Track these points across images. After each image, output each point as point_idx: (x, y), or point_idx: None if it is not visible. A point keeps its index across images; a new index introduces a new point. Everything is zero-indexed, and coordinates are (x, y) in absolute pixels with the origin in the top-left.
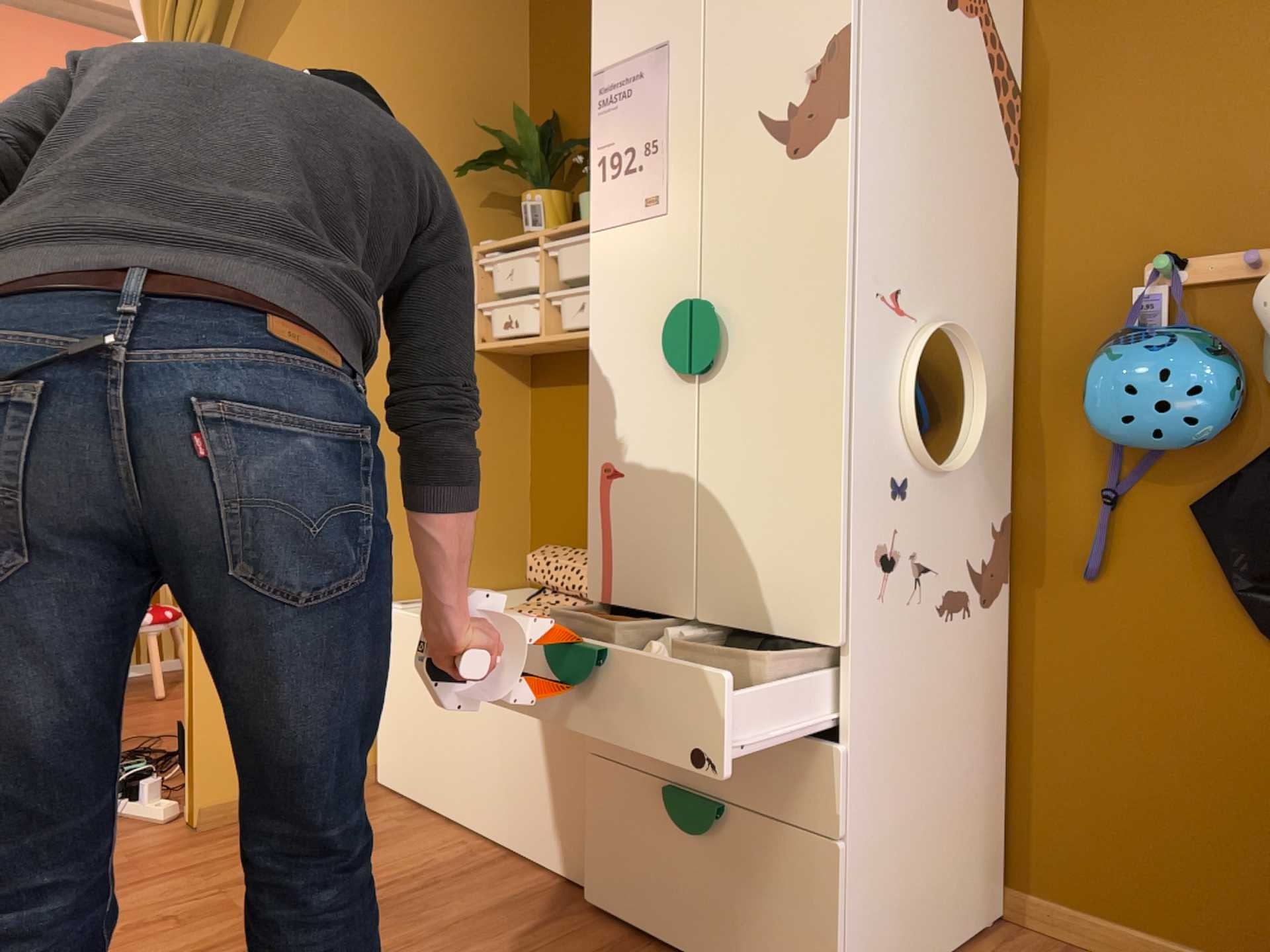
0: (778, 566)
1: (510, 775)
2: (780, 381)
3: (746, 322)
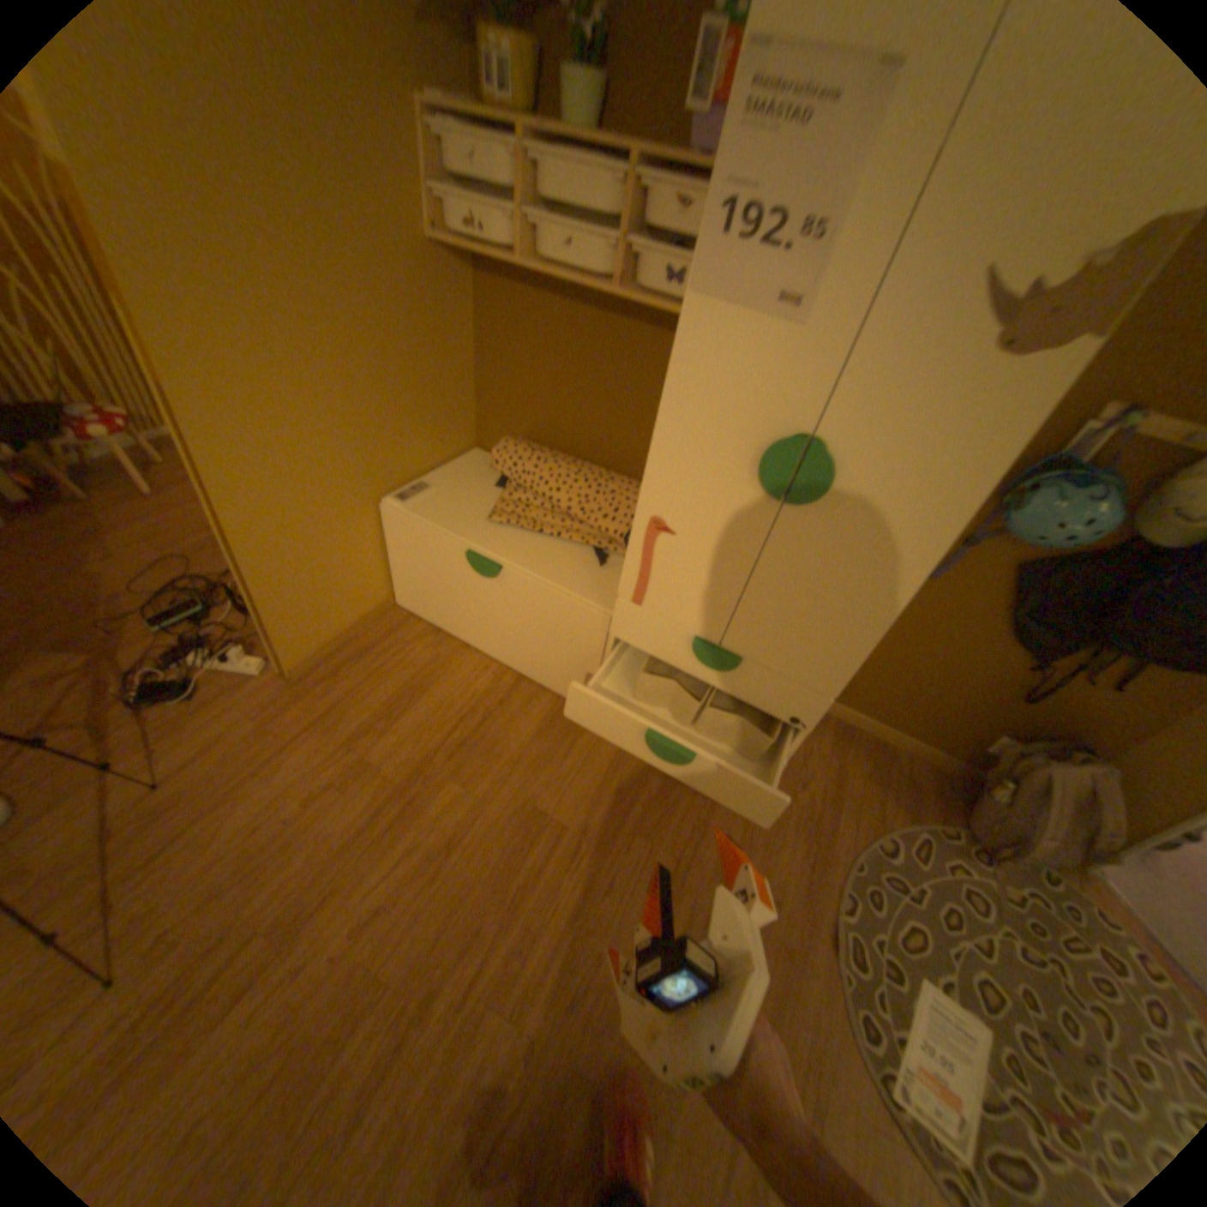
0: (804, 647)
1: (523, 643)
2: (867, 542)
3: (855, 482)
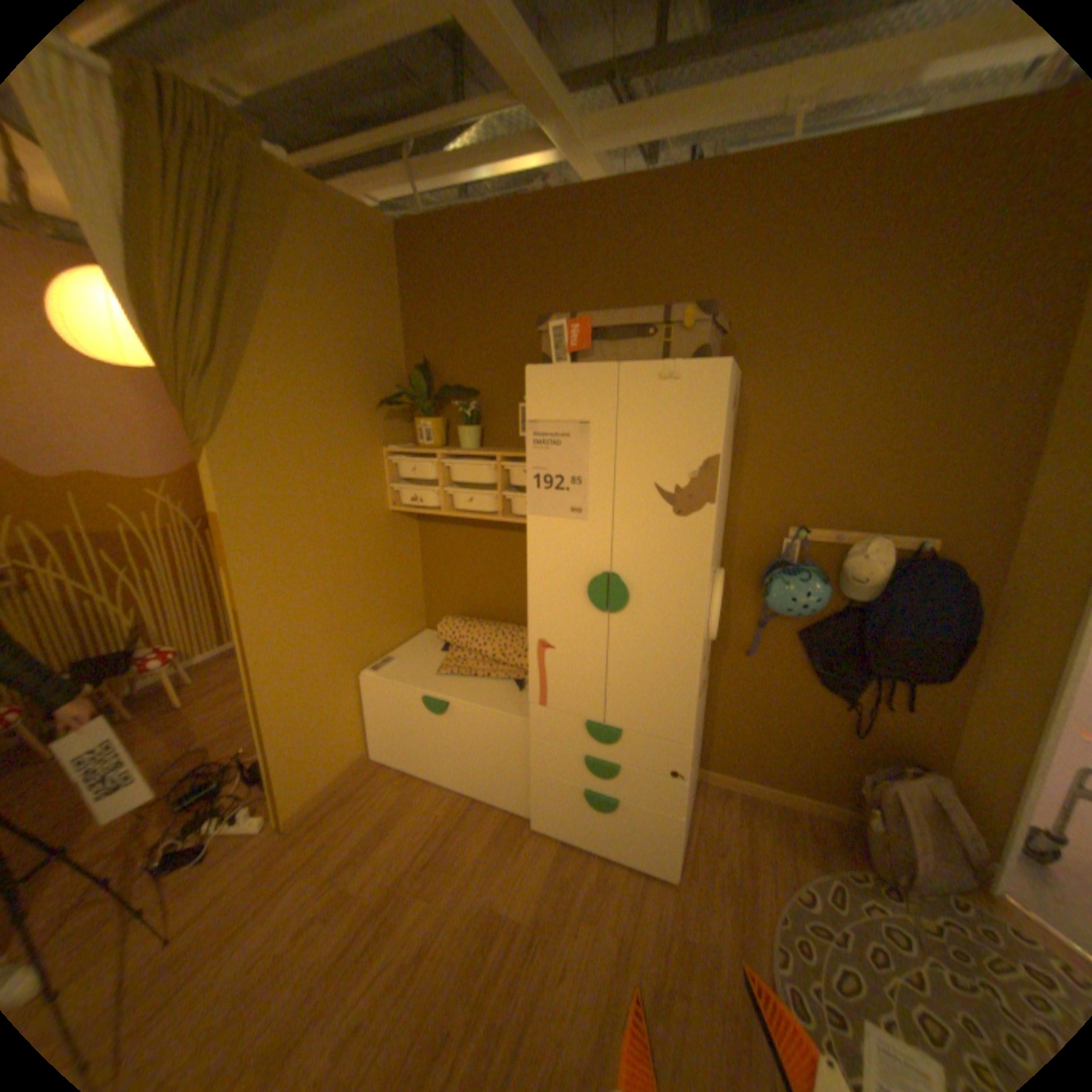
0: (656, 708)
1: (471, 767)
2: (662, 626)
3: (641, 592)
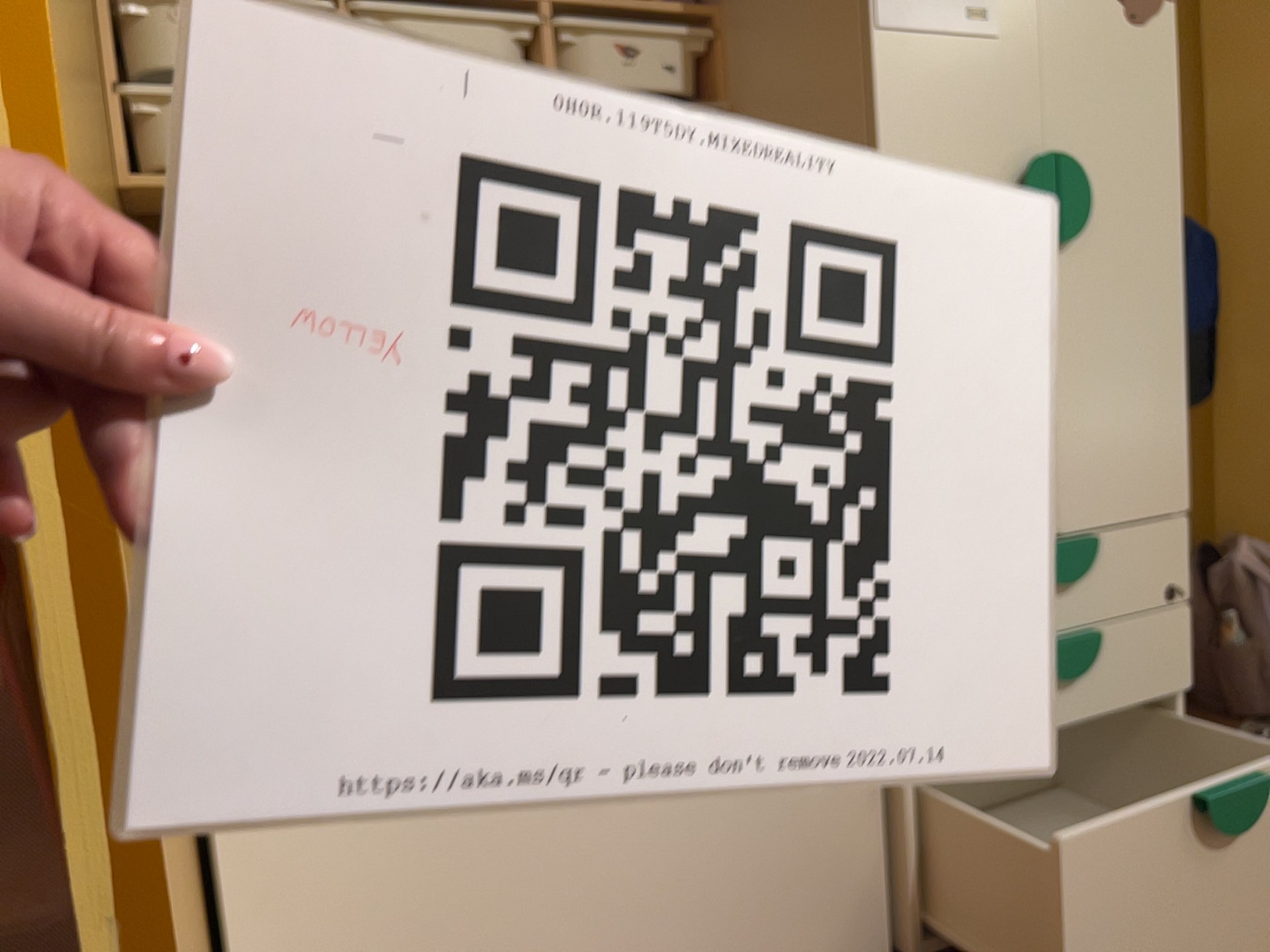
0: (1139, 448)
1: (716, 910)
2: (1133, 256)
3: (1097, 189)
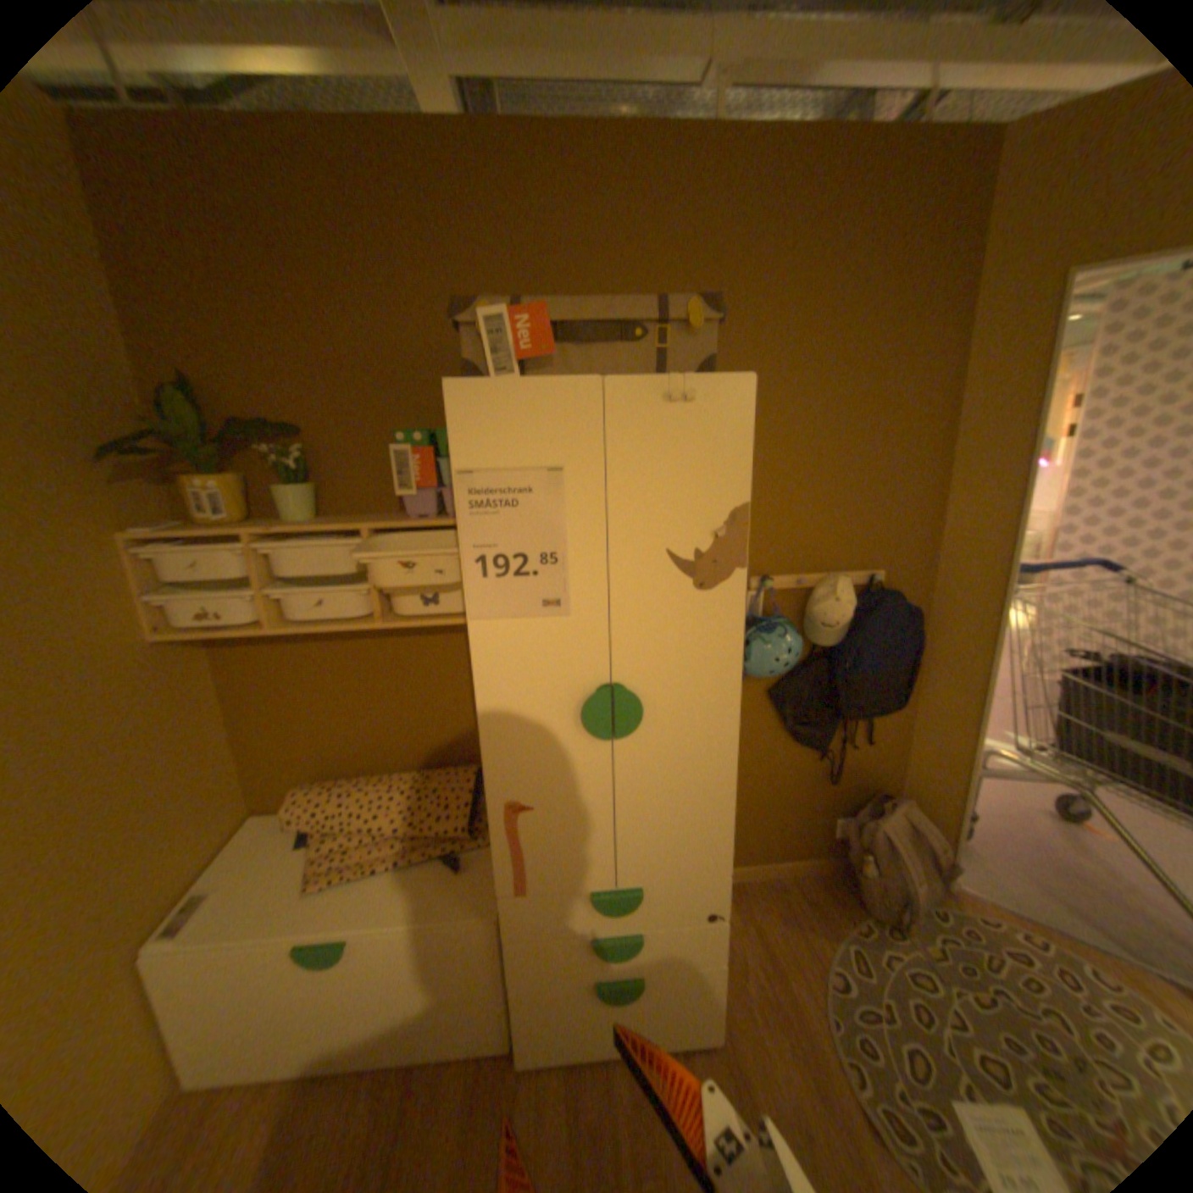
0: (685, 845)
1: (397, 1022)
2: (687, 738)
3: (656, 701)
